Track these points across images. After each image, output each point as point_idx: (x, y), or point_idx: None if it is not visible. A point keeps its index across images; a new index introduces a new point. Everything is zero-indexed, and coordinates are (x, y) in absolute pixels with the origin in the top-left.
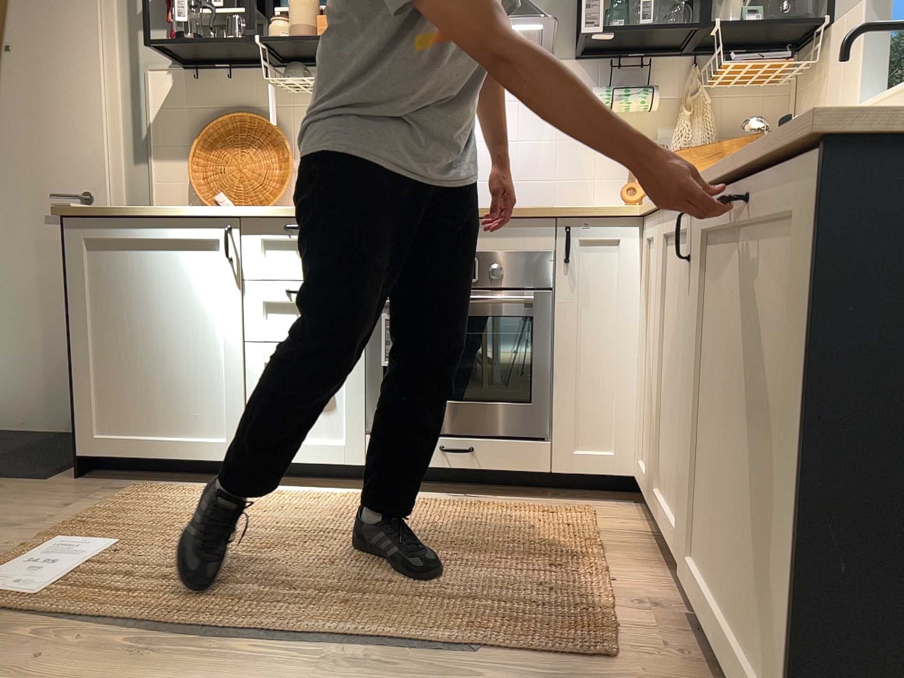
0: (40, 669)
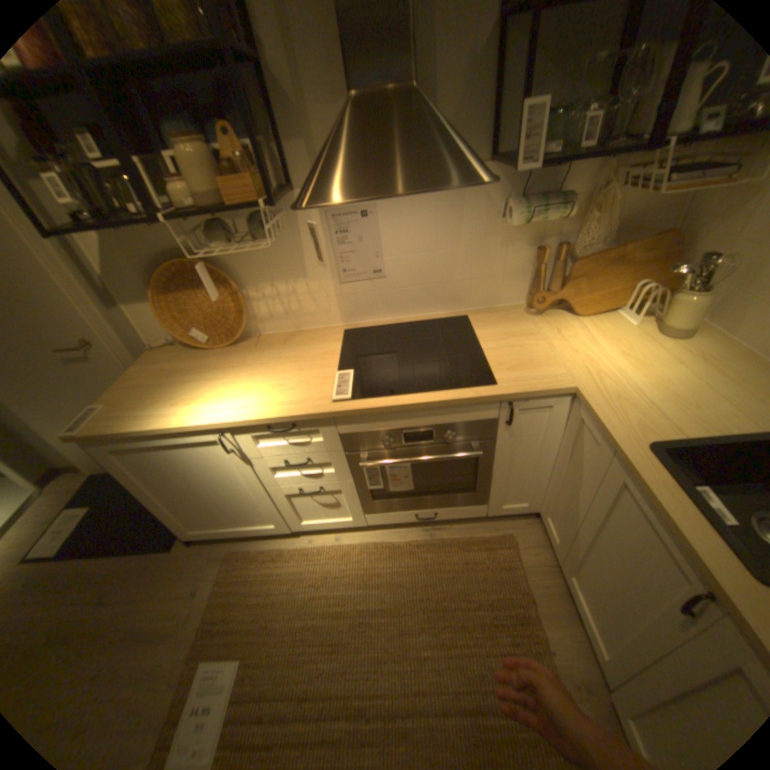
0: None
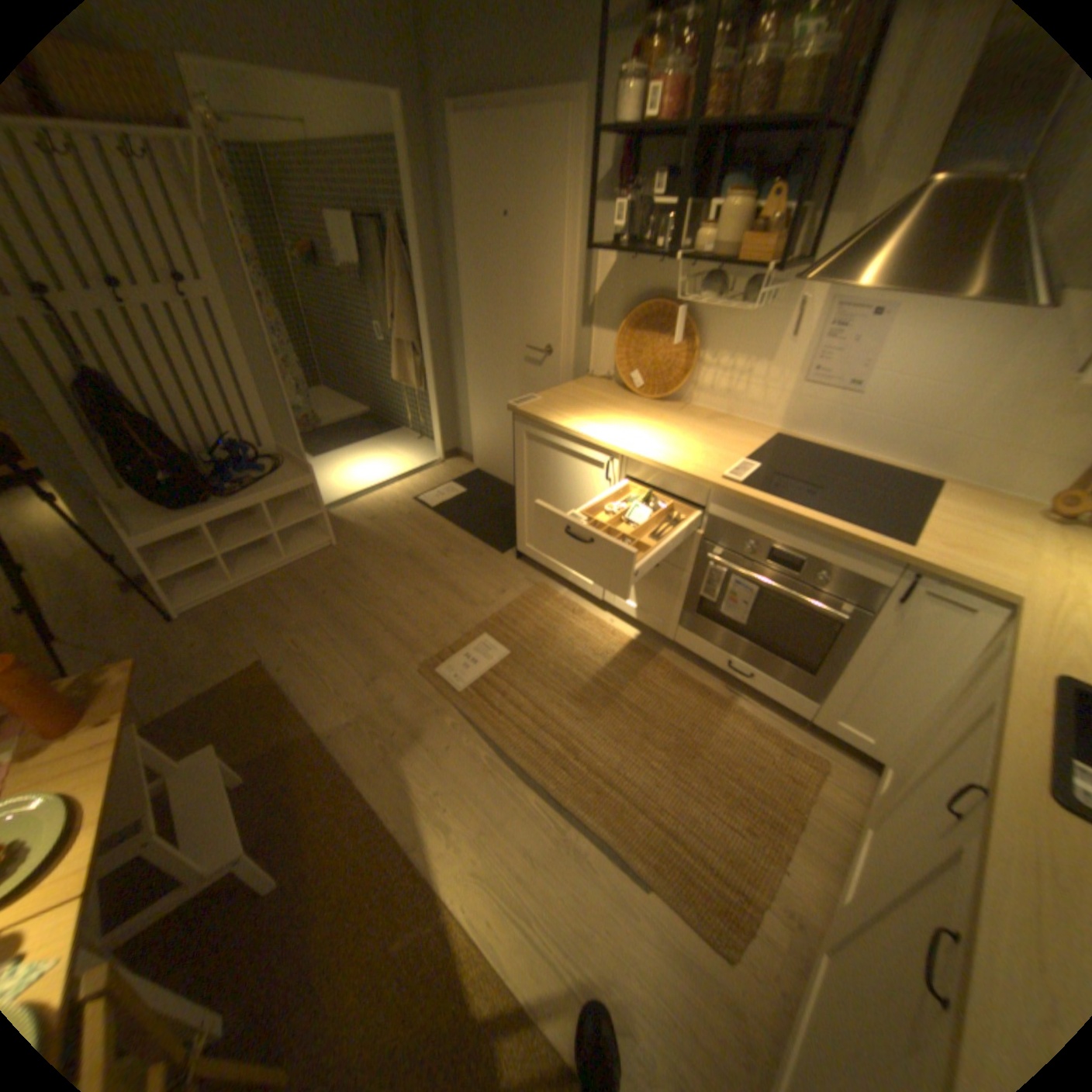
0: (448, 750)
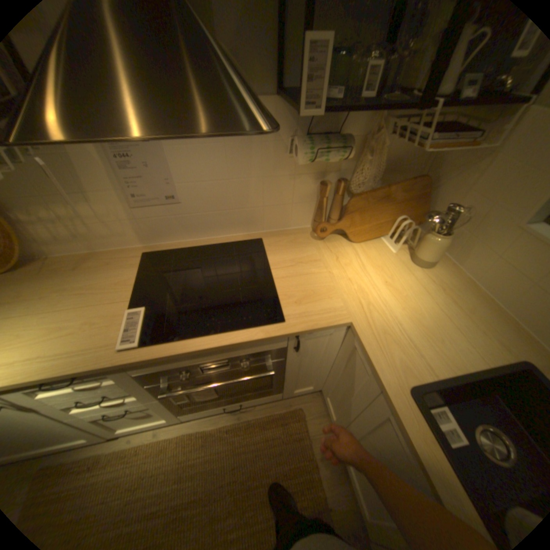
0: None
